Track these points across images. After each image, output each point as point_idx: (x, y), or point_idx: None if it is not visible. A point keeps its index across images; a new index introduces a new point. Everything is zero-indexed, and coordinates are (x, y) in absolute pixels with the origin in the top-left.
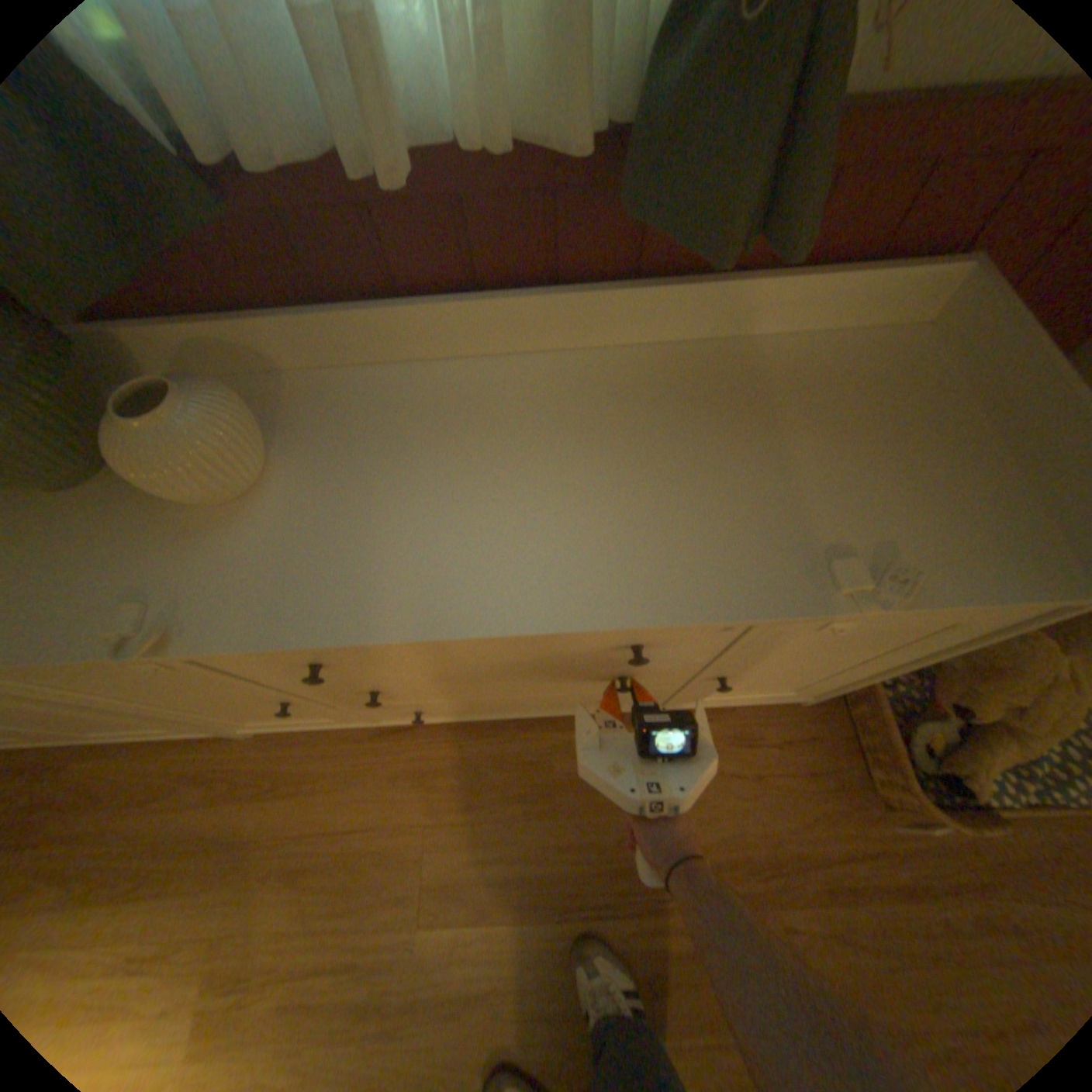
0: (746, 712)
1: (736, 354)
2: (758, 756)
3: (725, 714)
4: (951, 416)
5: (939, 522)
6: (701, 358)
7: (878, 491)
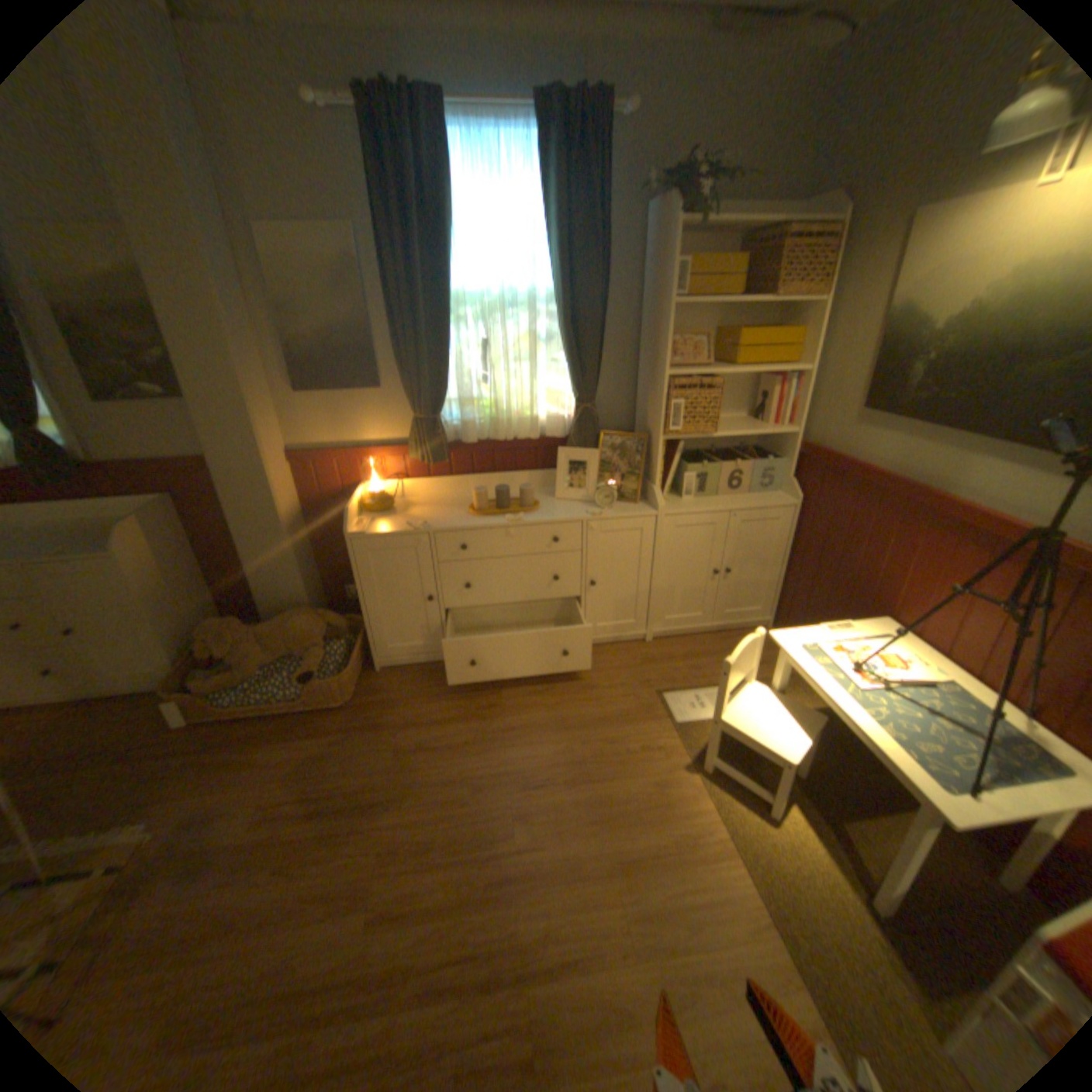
0: (146, 700)
1: (95, 523)
2: (133, 716)
3: (134, 701)
4: (132, 530)
5: (88, 547)
6: (83, 524)
7: (83, 543)
